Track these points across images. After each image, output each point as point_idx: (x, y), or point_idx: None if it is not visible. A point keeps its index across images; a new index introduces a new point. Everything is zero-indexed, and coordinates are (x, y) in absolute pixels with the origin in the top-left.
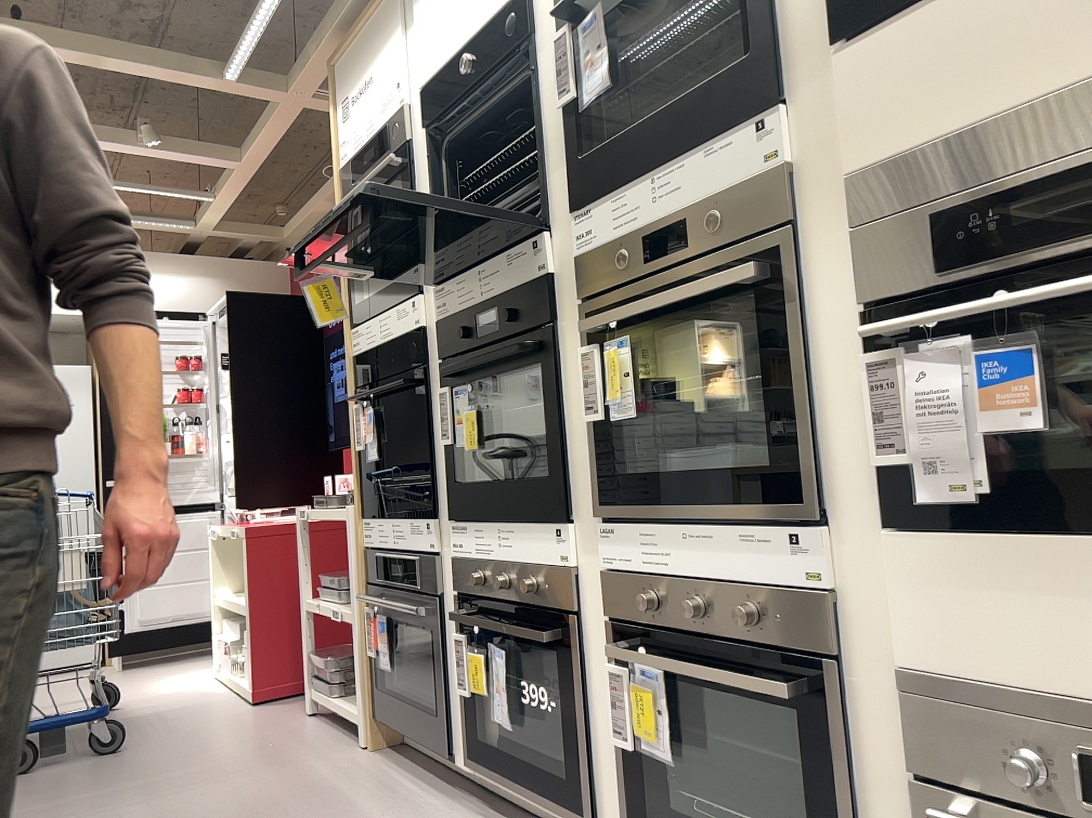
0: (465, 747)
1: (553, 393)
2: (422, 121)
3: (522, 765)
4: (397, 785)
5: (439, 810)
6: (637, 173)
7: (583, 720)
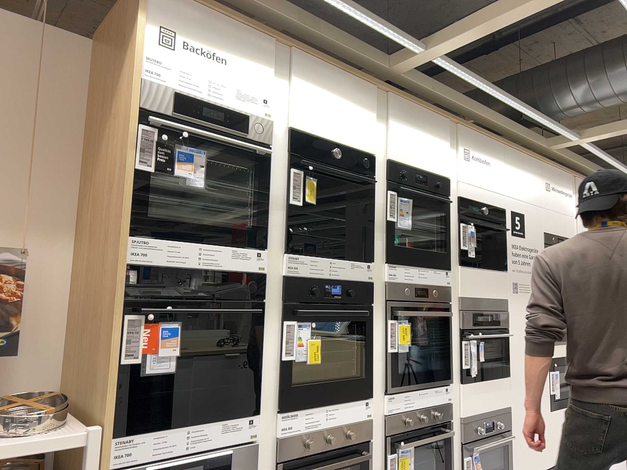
0: None
1: (369, 333)
2: (291, 149)
3: None
4: None
5: None
6: (412, 264)
7: None
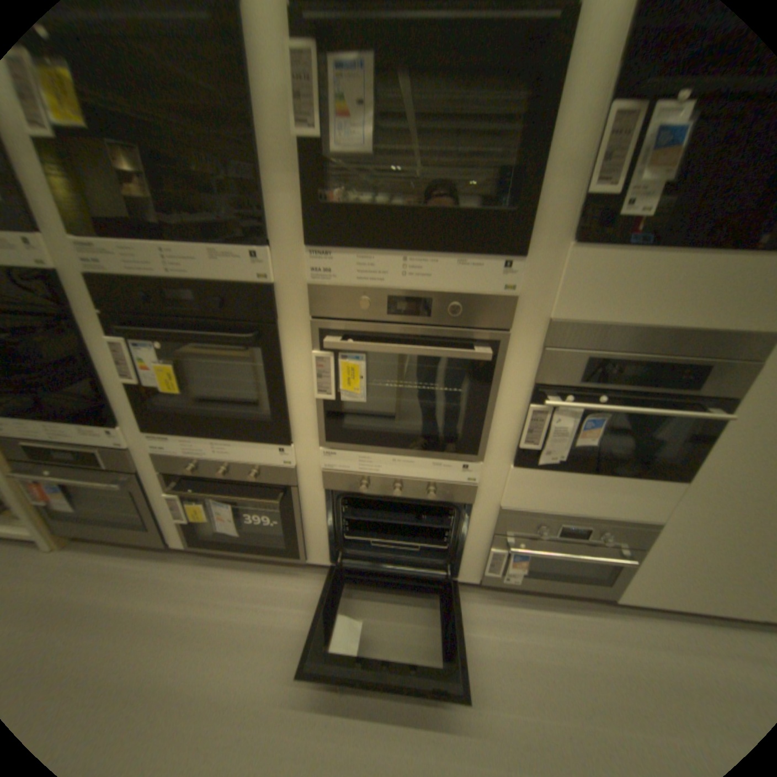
0: (178, 541)
1: (278, 372)
2: None
3: (242, 545)
4: (116, 573)
5: (171, 577)
6: (392, 248)
7: (298, 527)
